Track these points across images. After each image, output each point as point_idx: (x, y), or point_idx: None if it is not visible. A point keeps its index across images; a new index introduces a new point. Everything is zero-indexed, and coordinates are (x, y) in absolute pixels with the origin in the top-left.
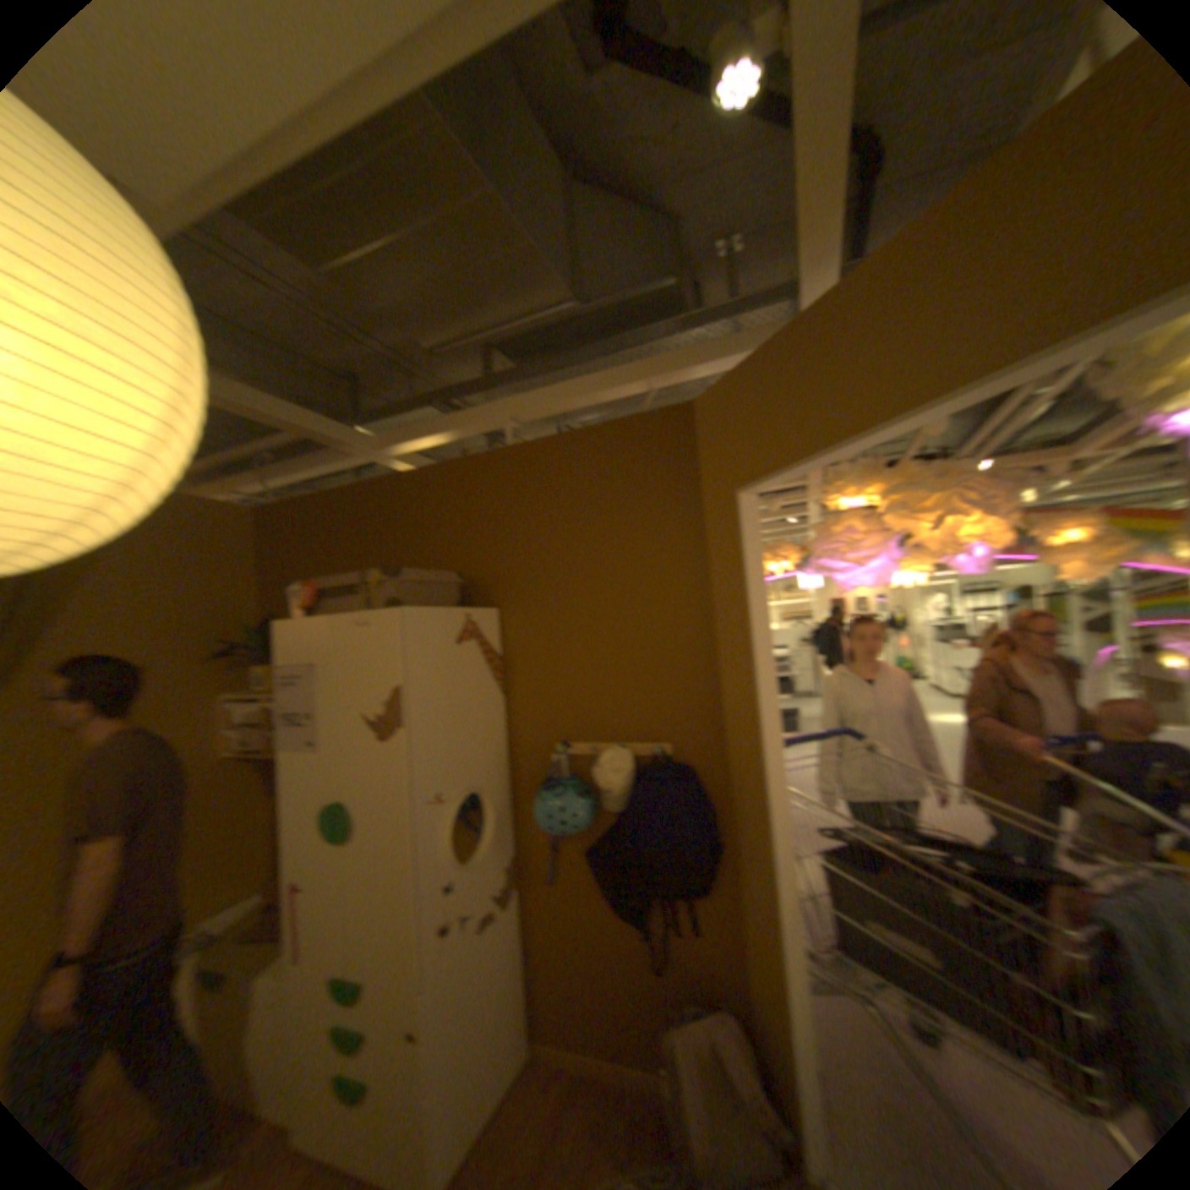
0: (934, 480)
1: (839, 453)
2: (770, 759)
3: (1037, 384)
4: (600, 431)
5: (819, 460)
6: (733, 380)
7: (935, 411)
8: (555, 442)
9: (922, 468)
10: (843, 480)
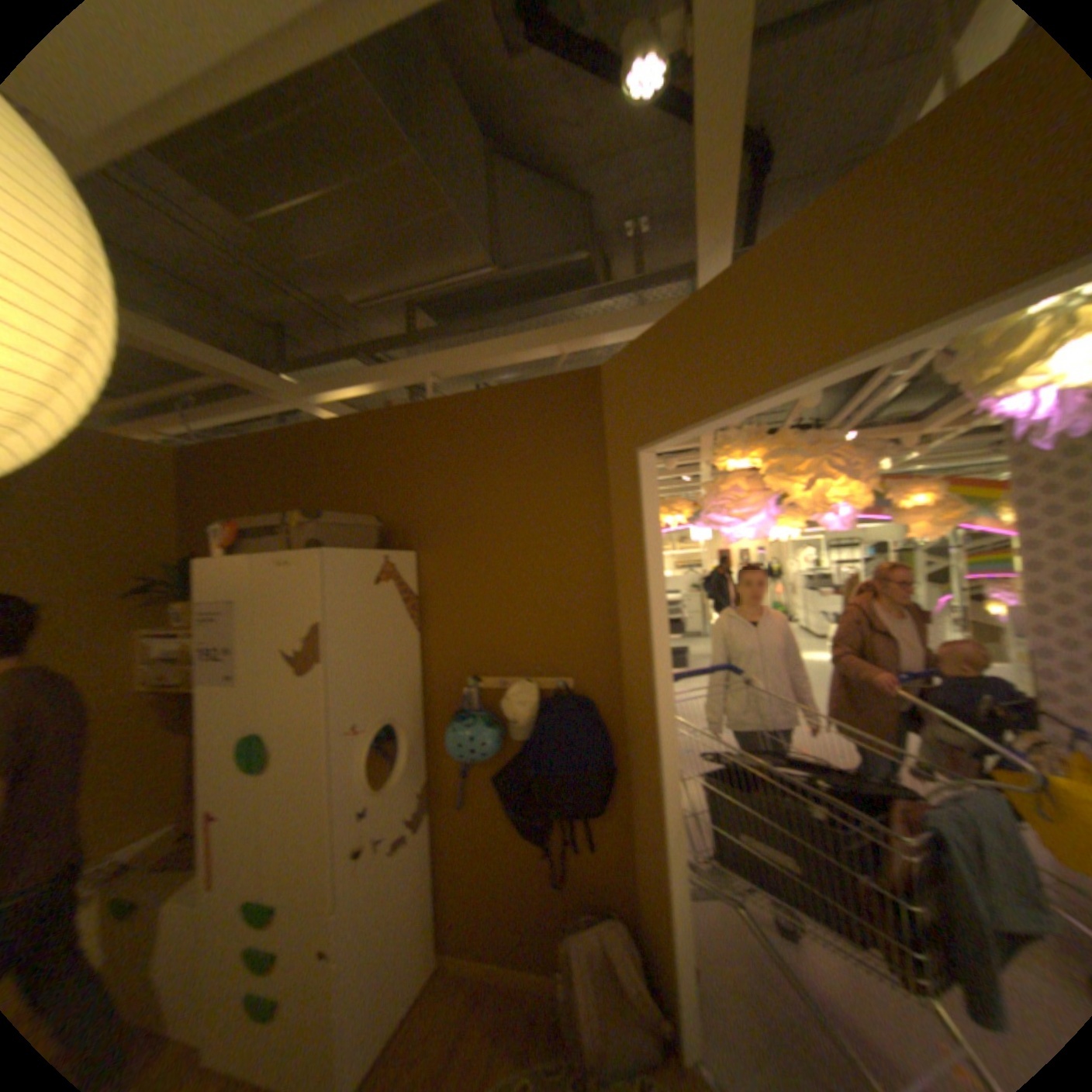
0: (808, 447)
1: (728, 419)
2: (661, 692)
3: (895, 367)
4: (514, 390)
5: (709, 425)
6: (636, 349)
7: (809, 385)
8: (472, 398)
9: (798, 436)
10: (731, 444)
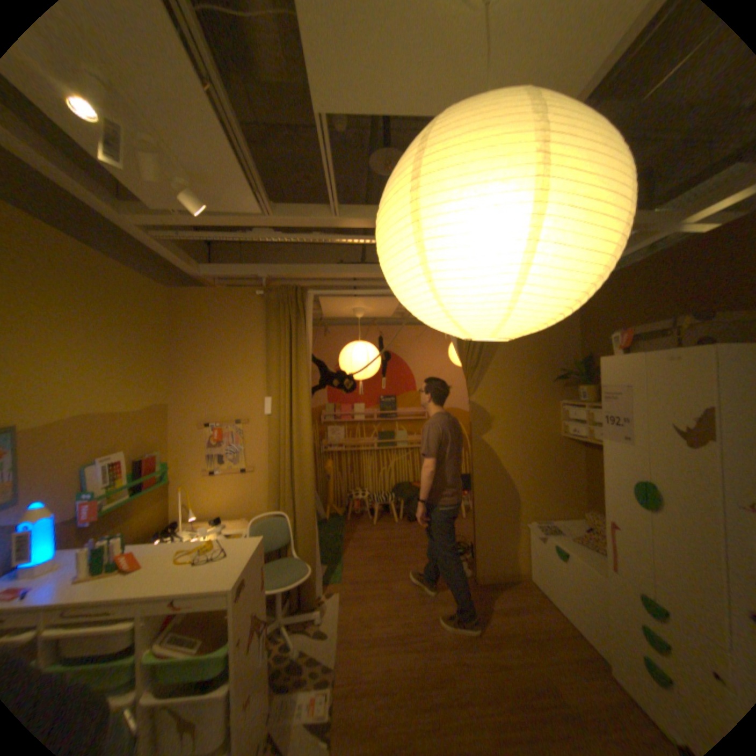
0: None
1: None
2: None
3: None
4: None
5: None
6: None
7: None
8: None
9: None
10: None
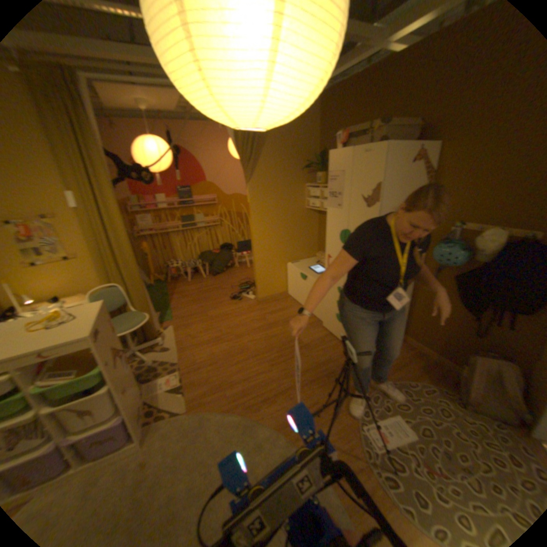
0: None
1: None
2: None
3: None
4: None
5: None
6: None
7: None
8: None
9: None
10: None
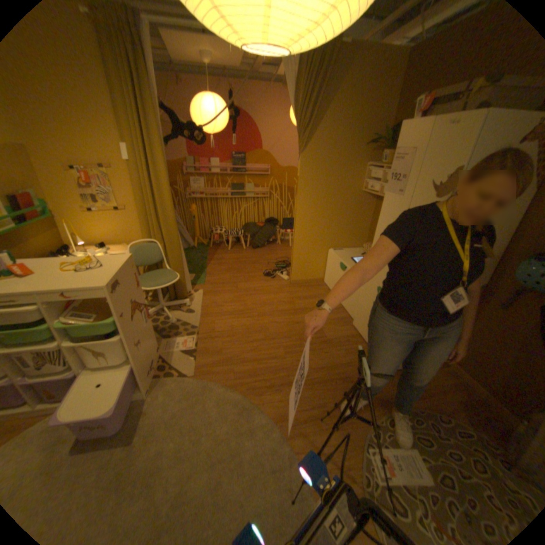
0: None
1: None
2: None
3: None
4: None
5: None
6: None
7: None
8: None
9: None
10: None
